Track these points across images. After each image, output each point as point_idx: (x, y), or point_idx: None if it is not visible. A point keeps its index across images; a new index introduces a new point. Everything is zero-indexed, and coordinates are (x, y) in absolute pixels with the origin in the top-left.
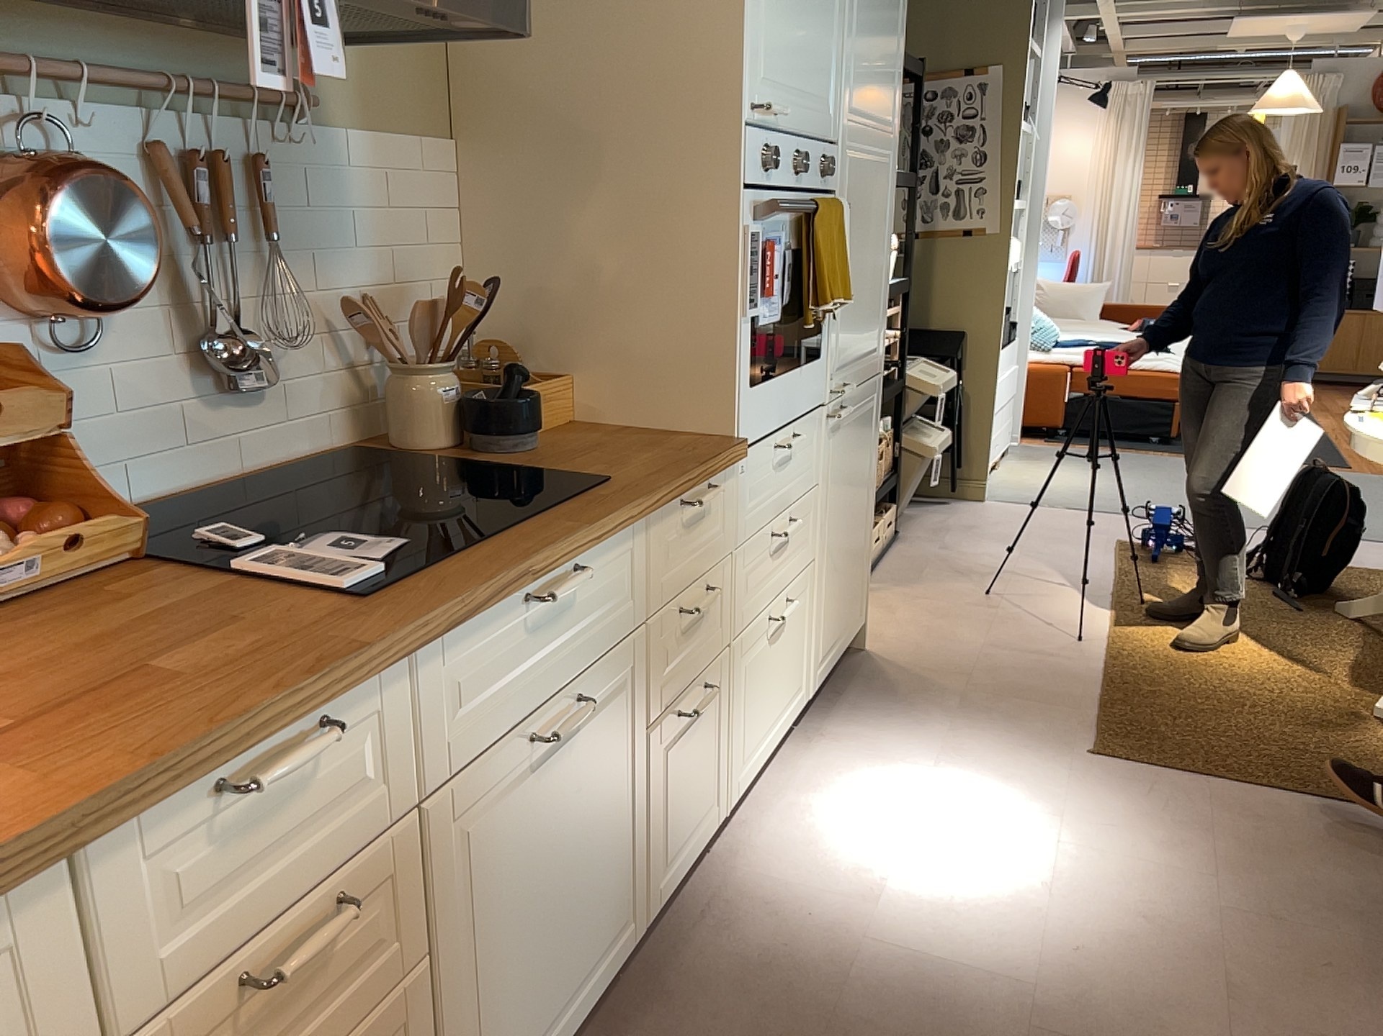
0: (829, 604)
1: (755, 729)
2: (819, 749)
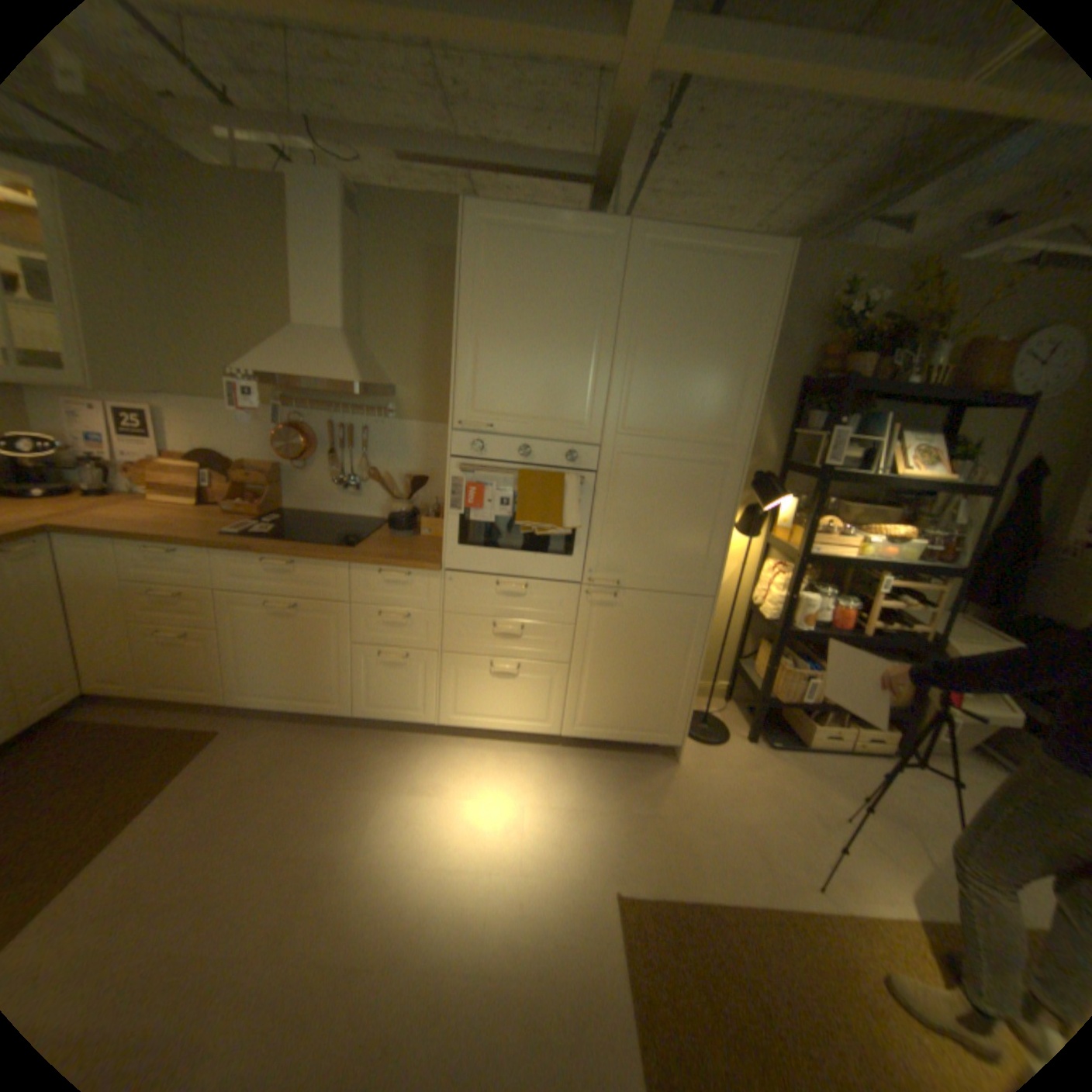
0: (590, 698)
1: (470, 706)
2: (543, 759)
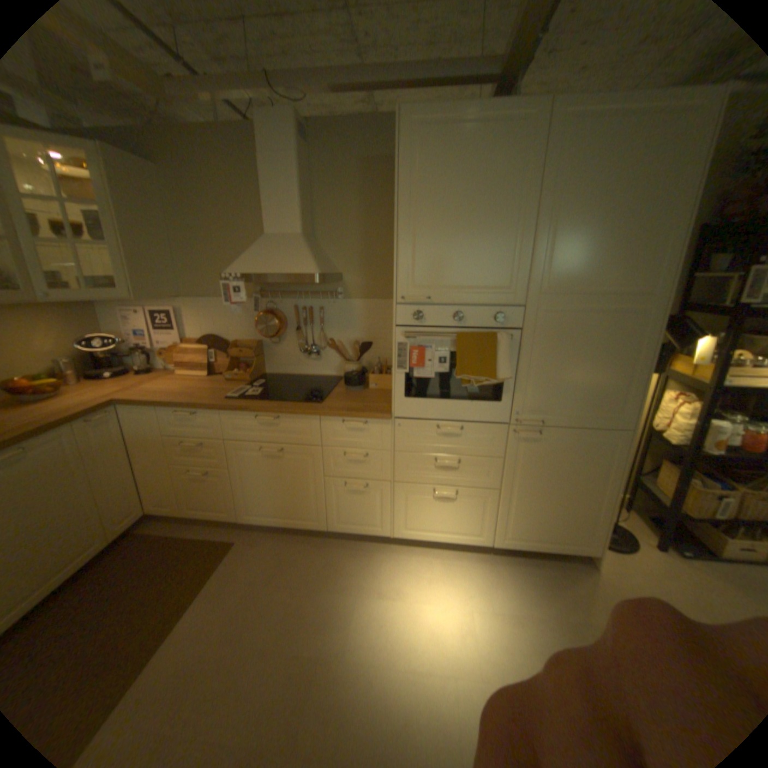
0: (519, 518)
1: (418, 523)
2: (480, 567)
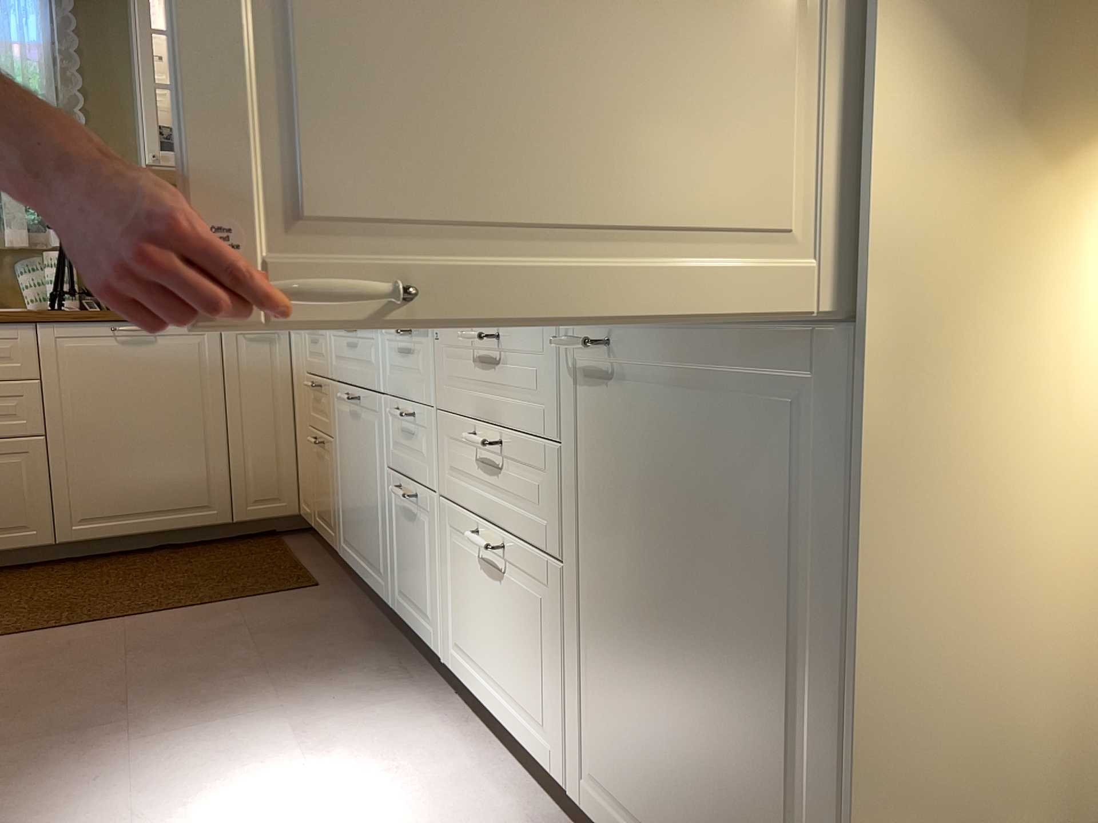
0: (609, 705)
1: (469, 638)
2: None
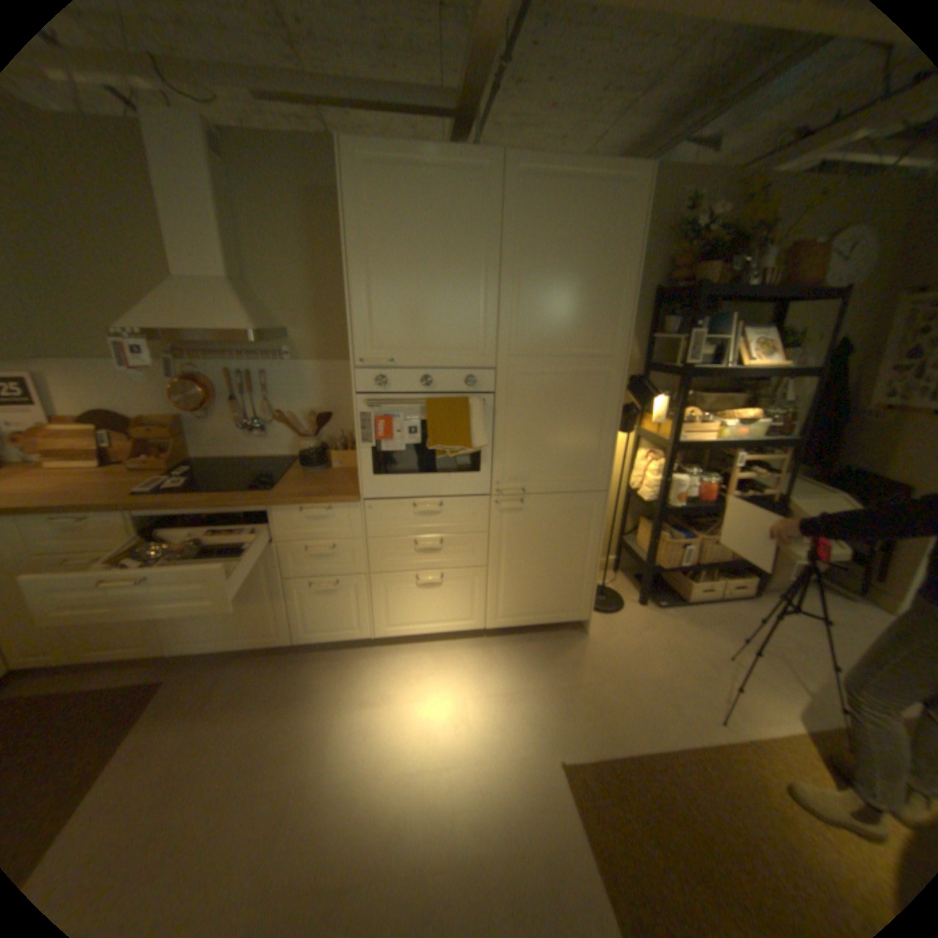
0: (509, 593)
1: (402, 617)
2: (473, 652)
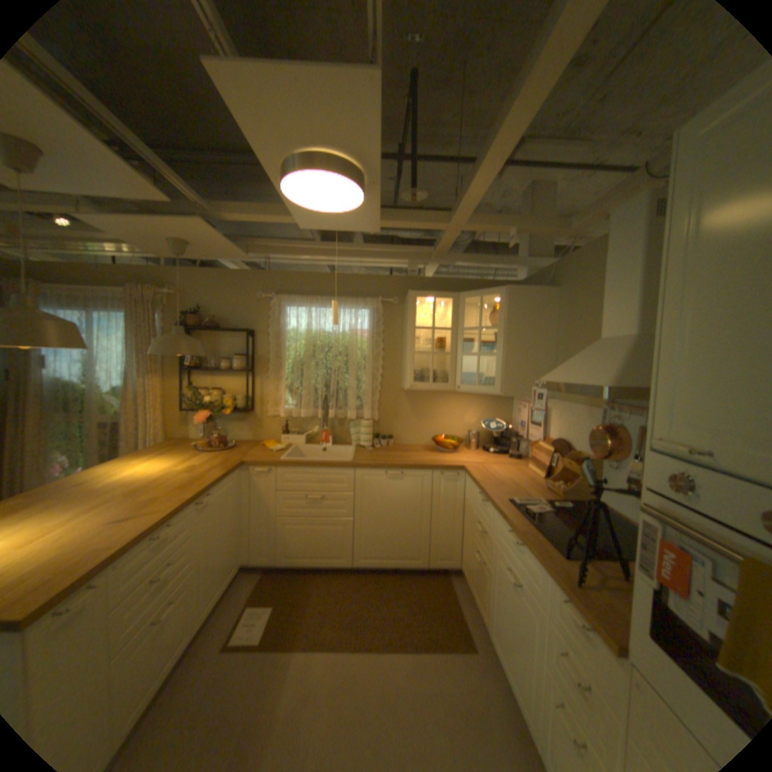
0: None
1: None
2: None
